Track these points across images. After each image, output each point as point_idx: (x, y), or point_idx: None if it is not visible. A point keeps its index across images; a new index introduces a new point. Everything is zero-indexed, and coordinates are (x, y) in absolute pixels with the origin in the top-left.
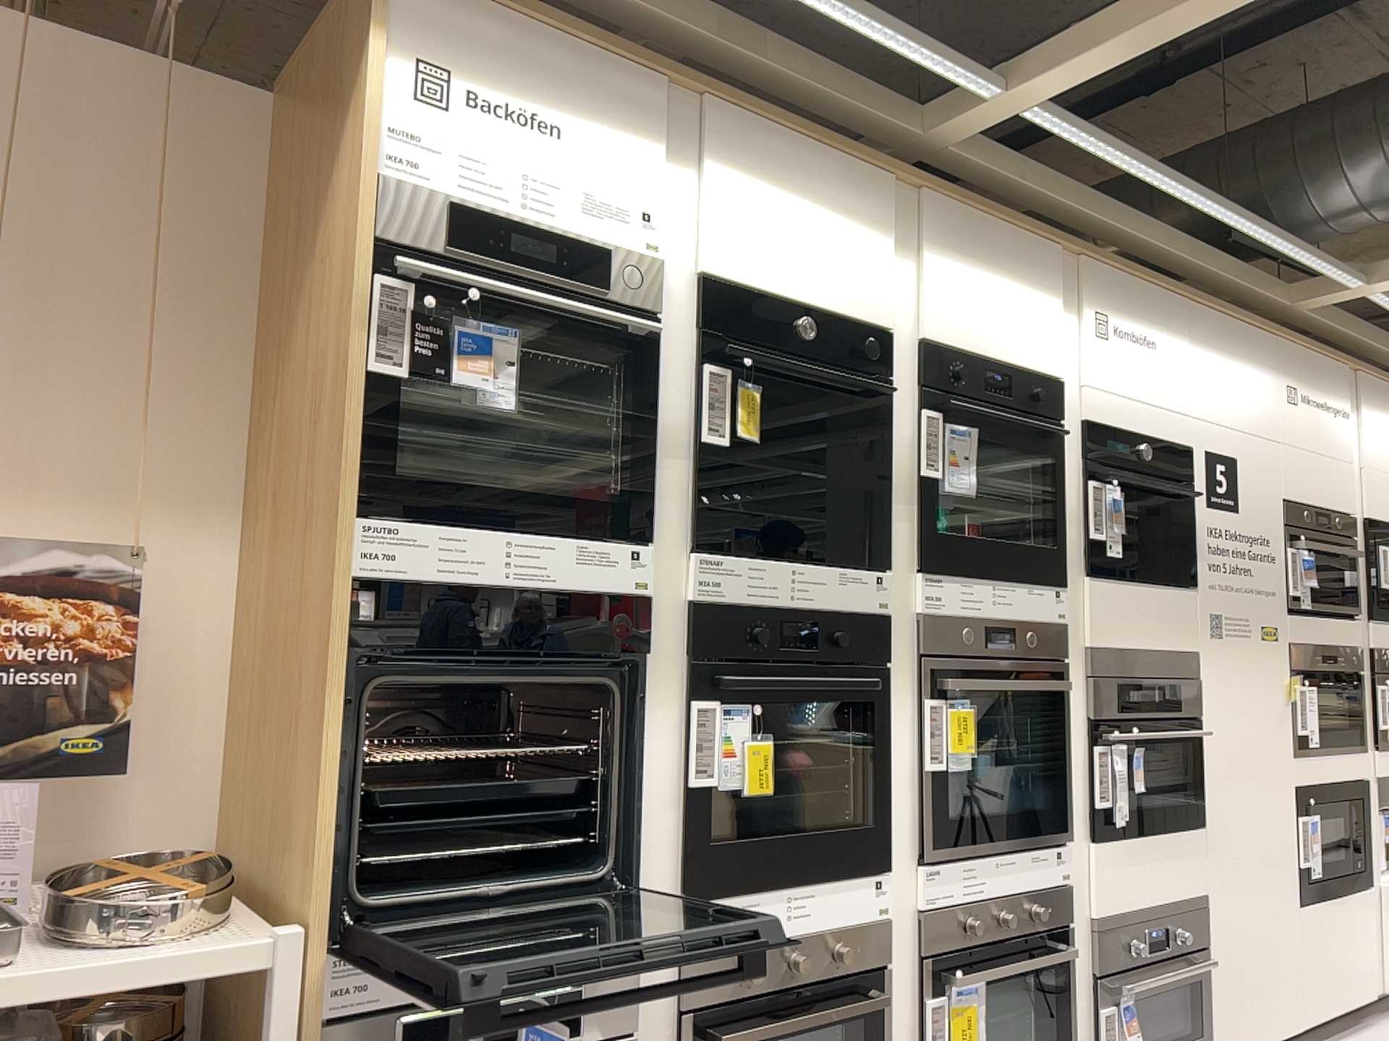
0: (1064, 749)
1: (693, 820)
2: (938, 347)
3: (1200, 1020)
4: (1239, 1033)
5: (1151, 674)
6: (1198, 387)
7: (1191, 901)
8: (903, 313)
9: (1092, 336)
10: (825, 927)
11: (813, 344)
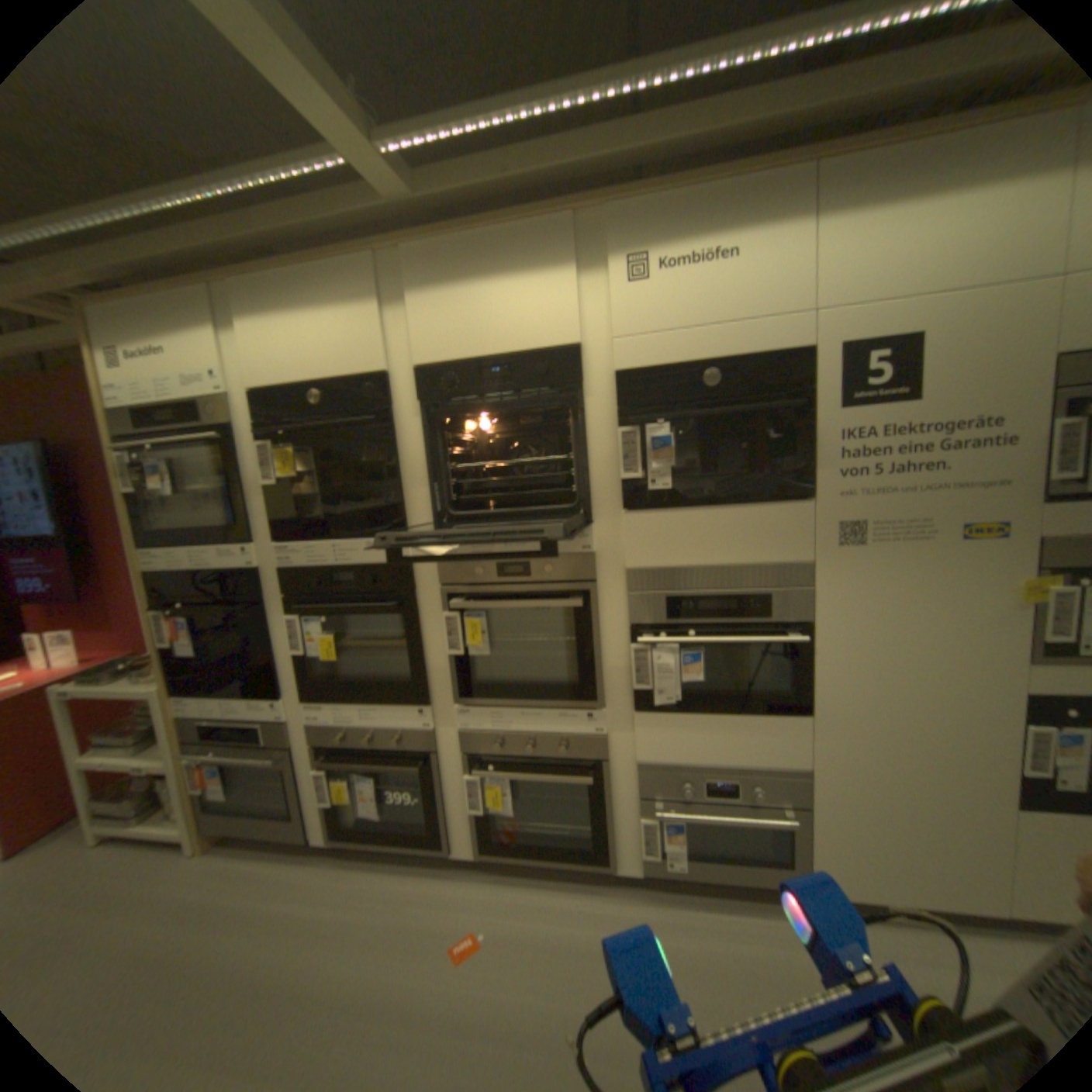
0: (594, 647)
1: (297, 672)
2: (431, 367)
3: (802, 863)
4: (865, 889)
5: (723, 587)
6: (835, 265)
7: (780, 775)
8: (397, 352)
9: (622, 282)
10: (384, 729)
11: (325, 406)
